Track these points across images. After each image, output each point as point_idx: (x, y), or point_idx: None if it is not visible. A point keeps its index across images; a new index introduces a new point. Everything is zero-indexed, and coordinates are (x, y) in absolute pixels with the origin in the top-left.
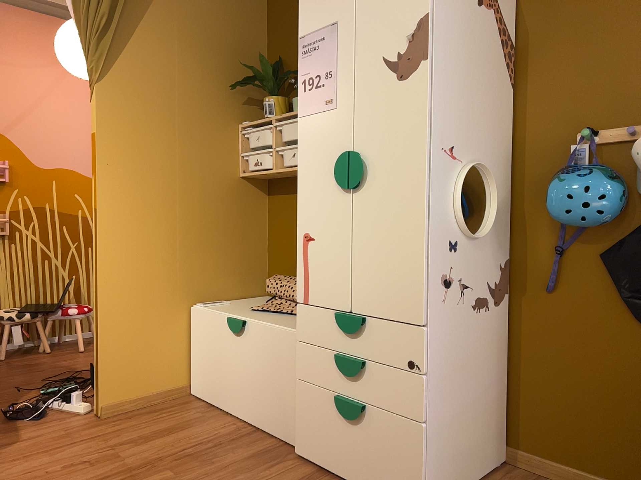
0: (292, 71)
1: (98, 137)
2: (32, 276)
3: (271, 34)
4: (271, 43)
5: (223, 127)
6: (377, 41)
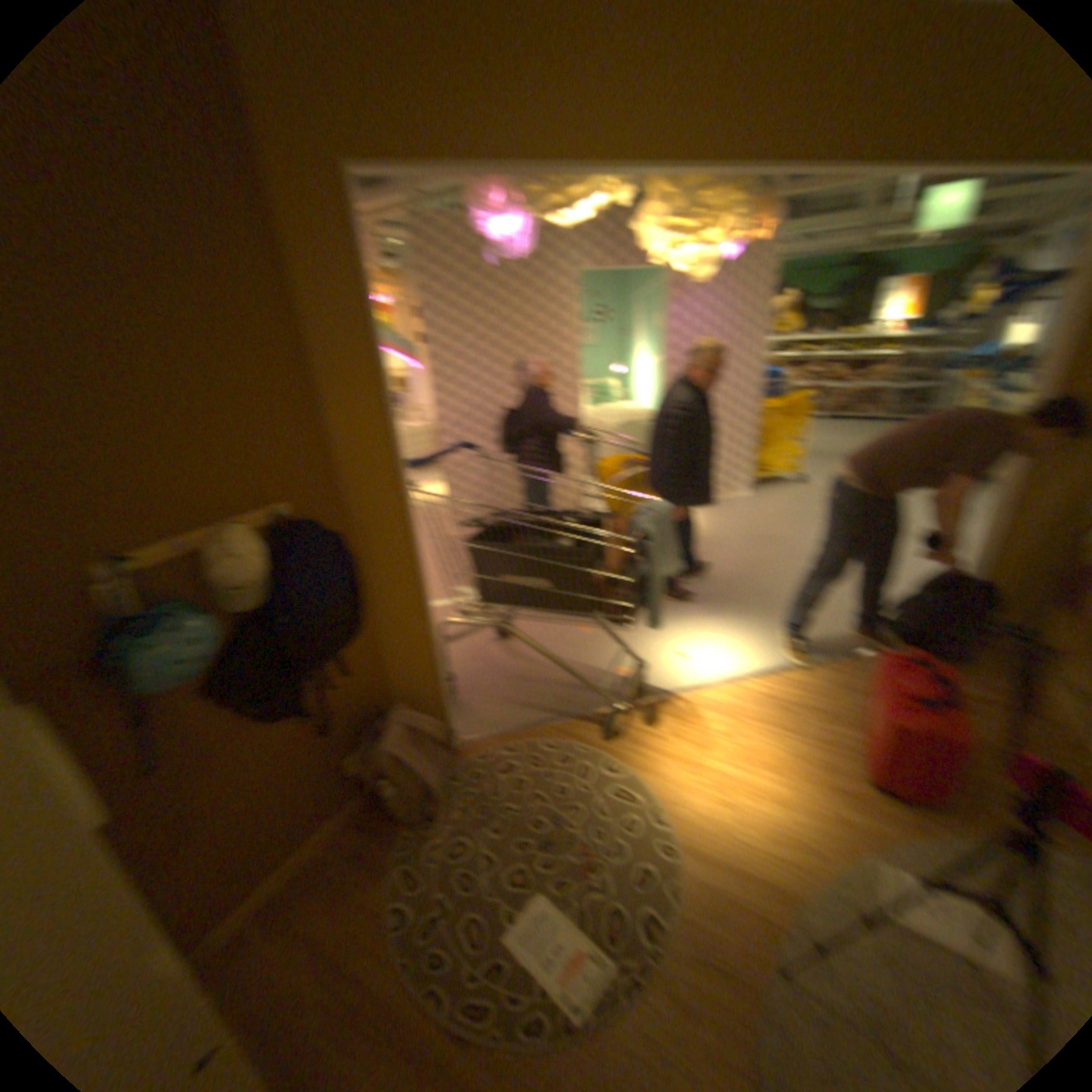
0: None
1: None
2: None
3: None
4: None
5: None
6: None
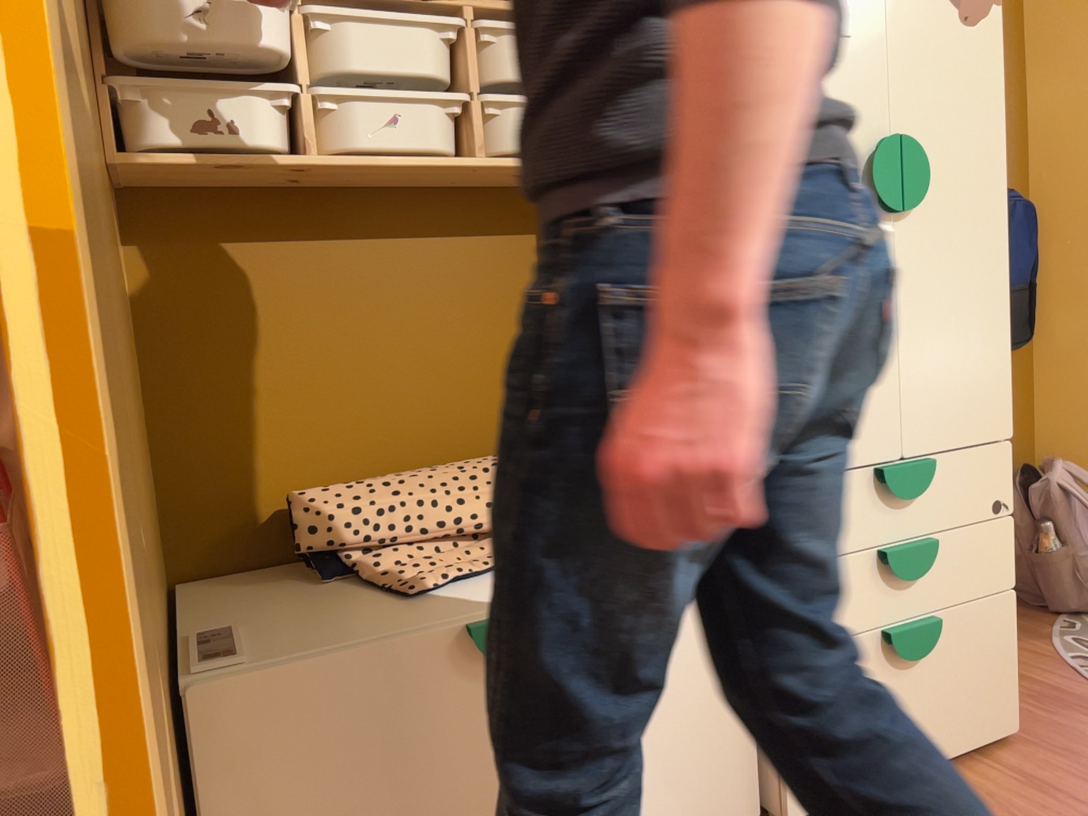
0: None
1: None
2: None
3: None
4: None
5: None
6: None
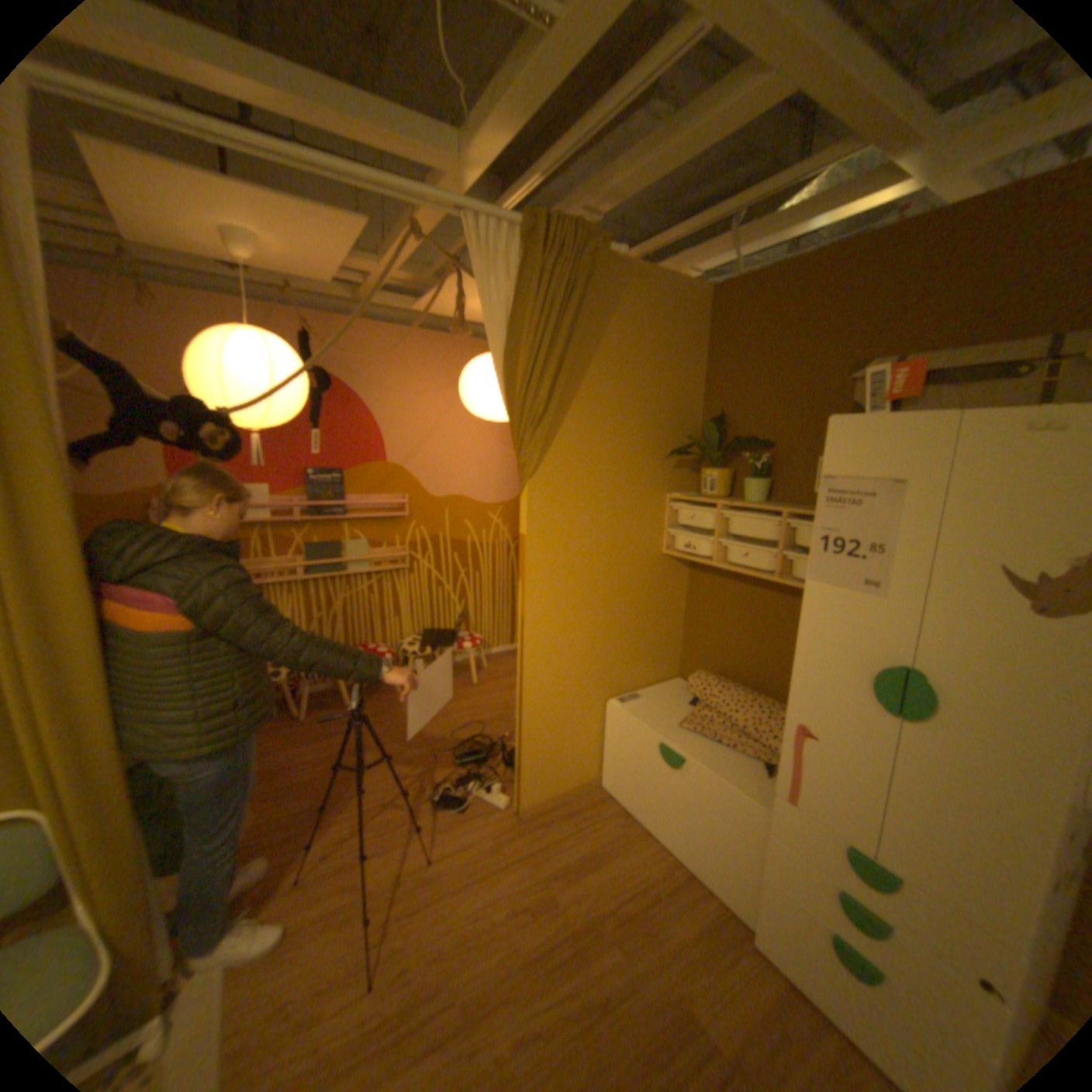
0: (741, 433)
1: (527, 540)
2: (427, 604)
3: (710, 377)
4: (709, 388)
5: (649, 500)
6: (993, 537)
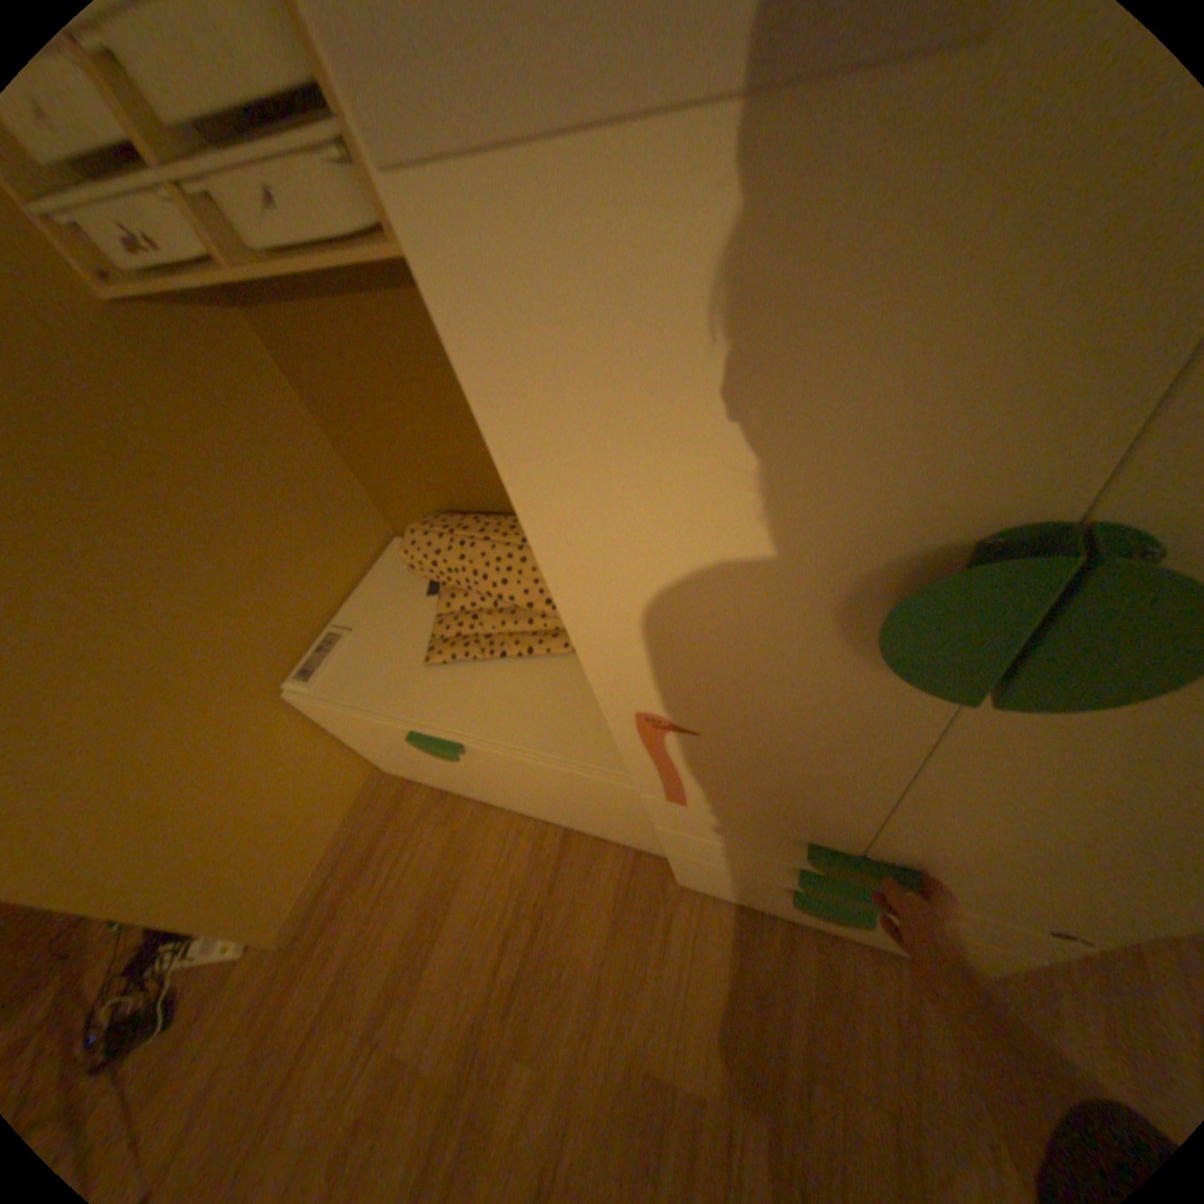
0: None
1: None
2: None
3: None
4: None
5: None
6: None
